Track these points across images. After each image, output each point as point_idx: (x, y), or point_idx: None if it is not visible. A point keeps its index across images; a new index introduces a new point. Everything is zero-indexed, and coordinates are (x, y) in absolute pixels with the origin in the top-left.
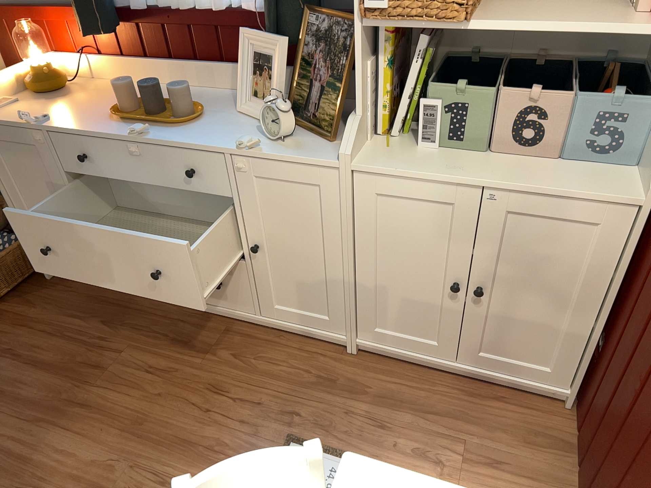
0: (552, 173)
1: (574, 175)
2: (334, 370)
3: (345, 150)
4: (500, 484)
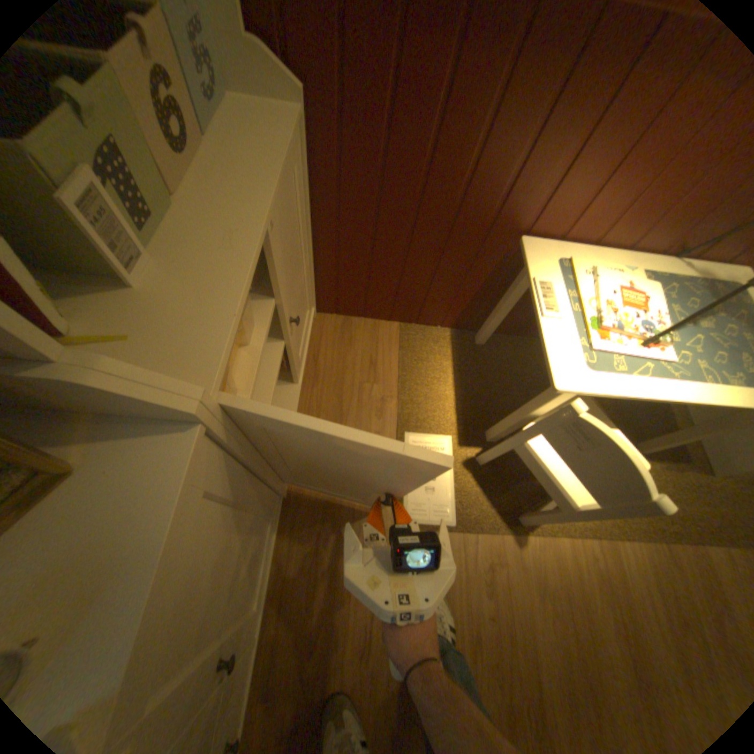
0: (238, 147)
1: (243, 132)
2: (313, 506)
3: (180, 400)
4: (389, 360)
